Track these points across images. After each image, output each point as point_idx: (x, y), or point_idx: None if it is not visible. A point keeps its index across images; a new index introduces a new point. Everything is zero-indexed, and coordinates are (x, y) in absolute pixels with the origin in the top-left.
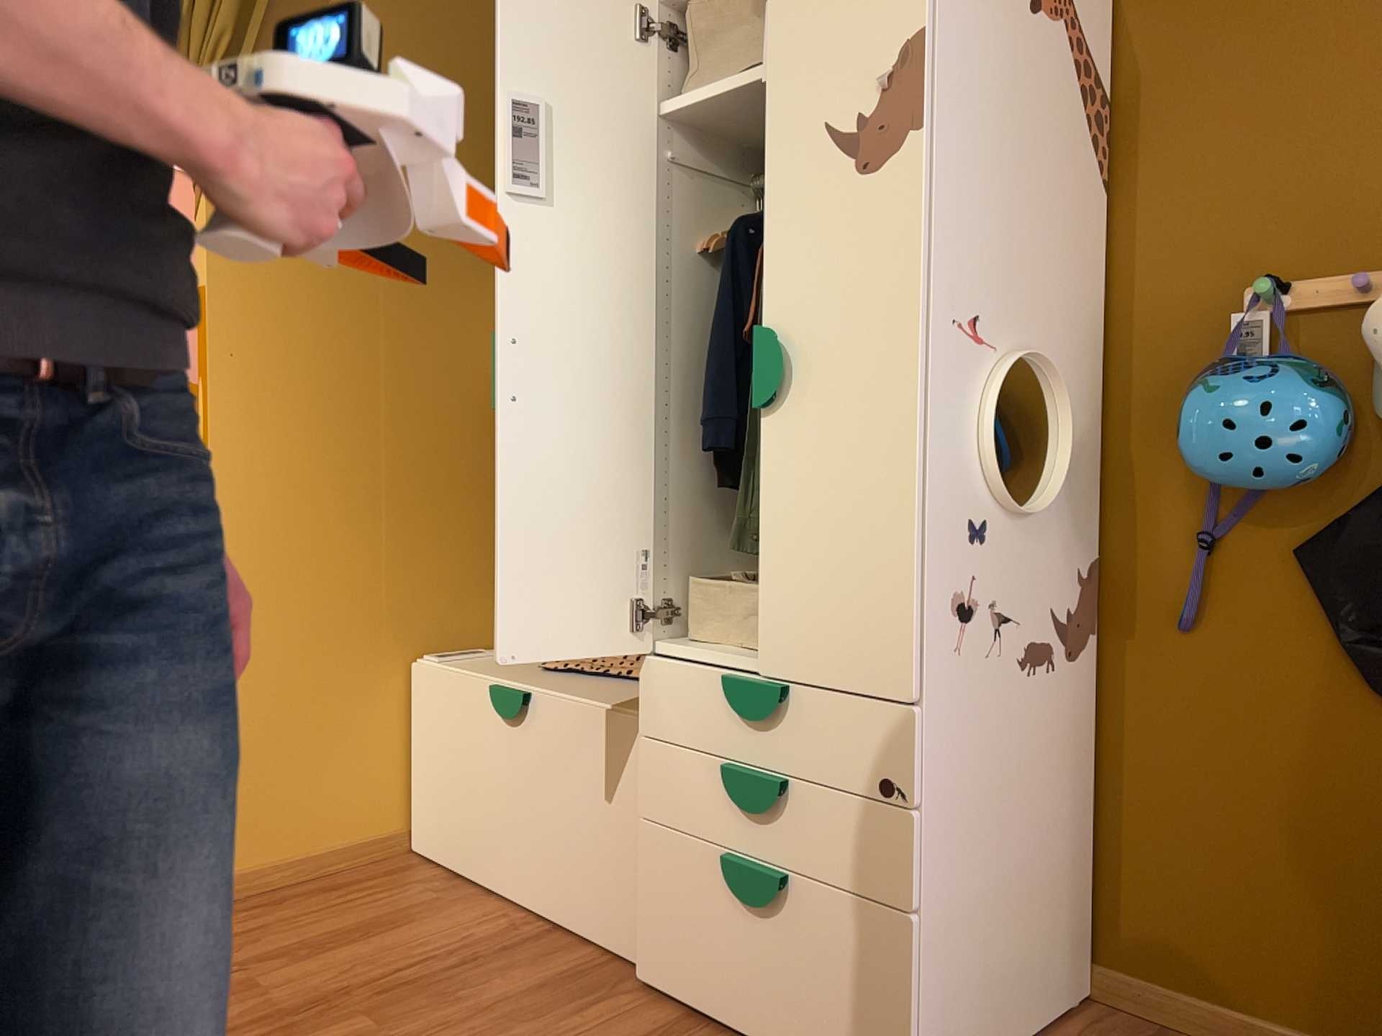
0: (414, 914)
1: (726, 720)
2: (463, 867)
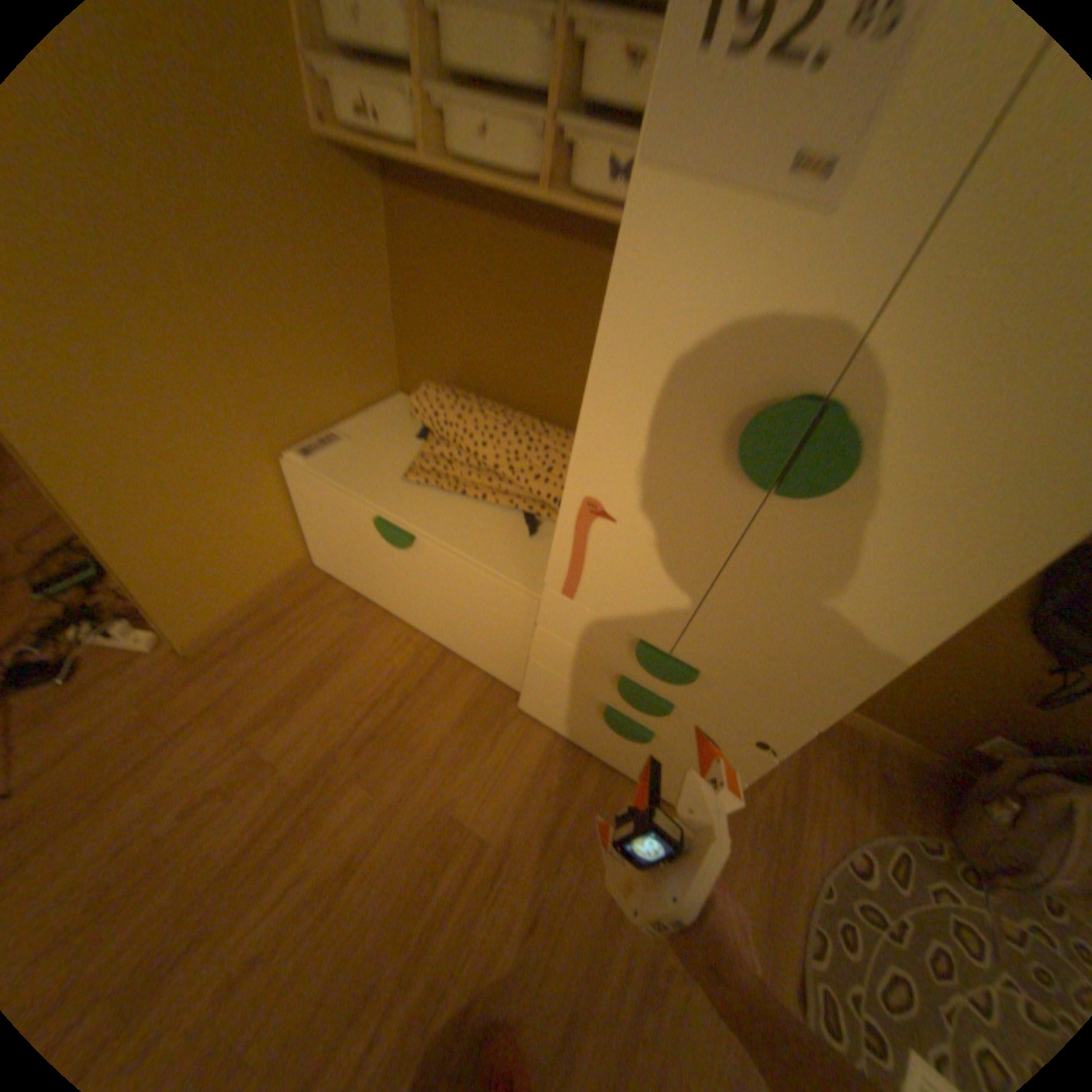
0: (346, 648)
1: (627, 657)
2: (365, 594)
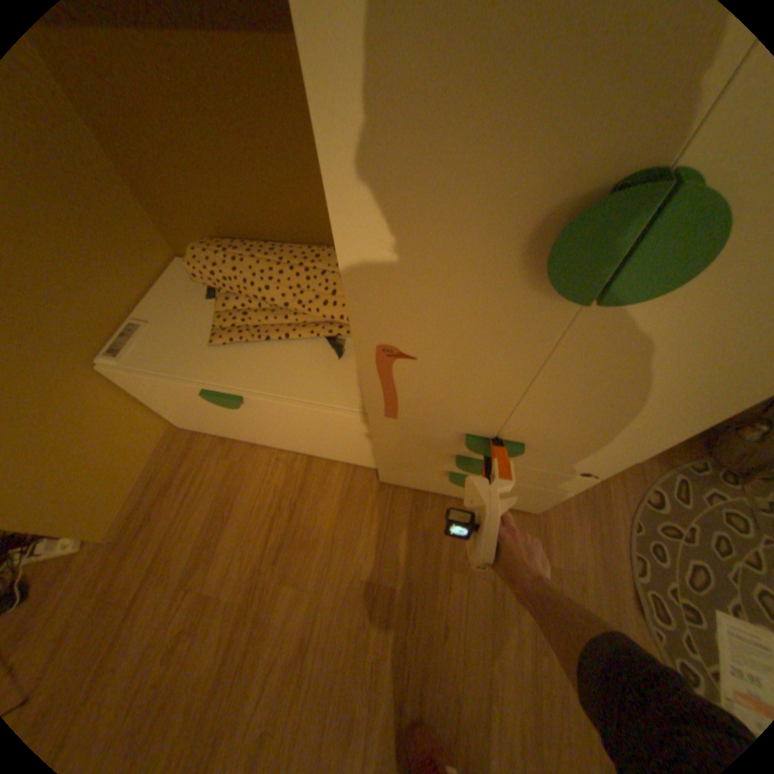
0: (231, 484)
1: (457, 444)
2: (227, 436)
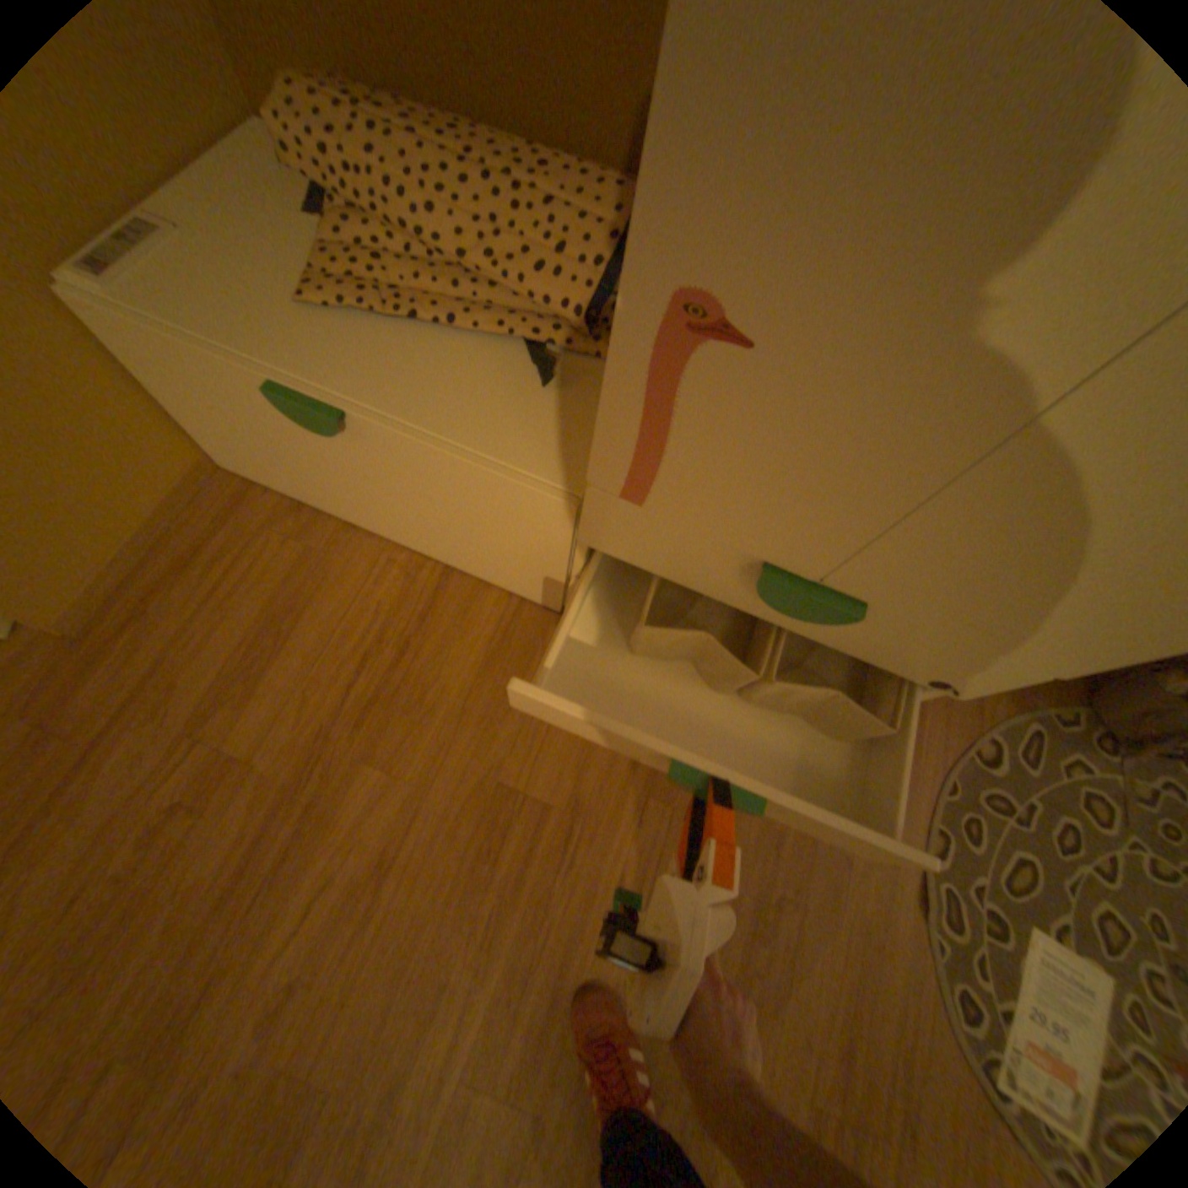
0: (301, 584)
1: (735, 583)
2: (306, 501)
